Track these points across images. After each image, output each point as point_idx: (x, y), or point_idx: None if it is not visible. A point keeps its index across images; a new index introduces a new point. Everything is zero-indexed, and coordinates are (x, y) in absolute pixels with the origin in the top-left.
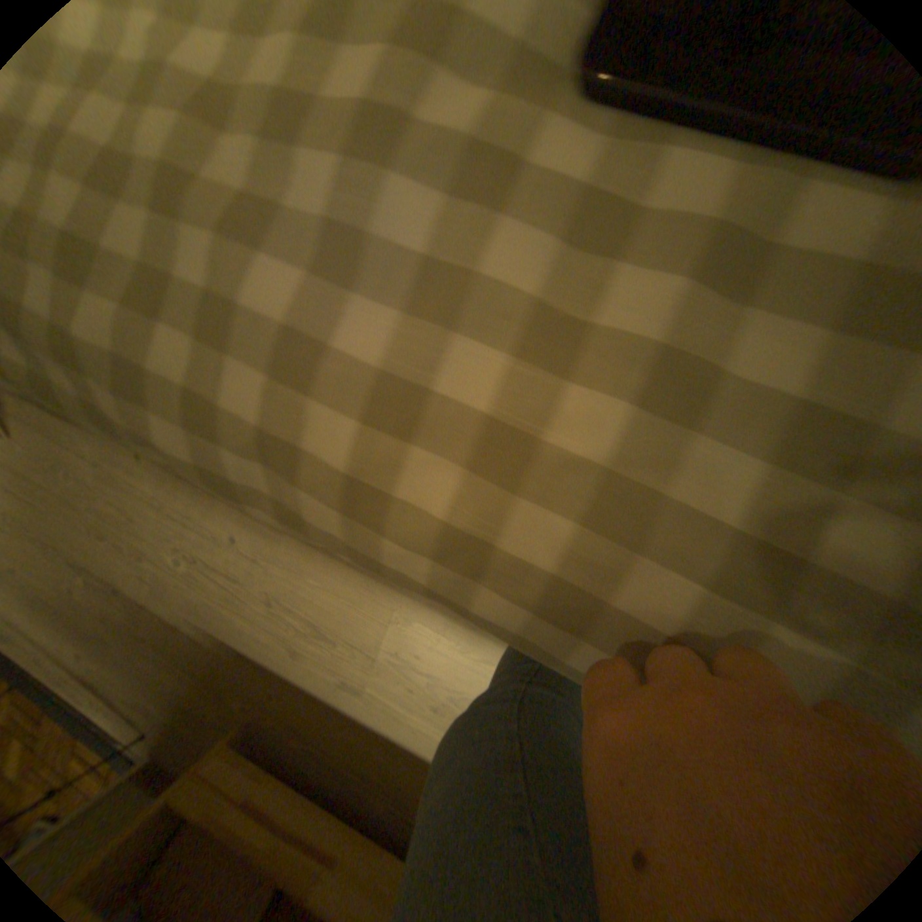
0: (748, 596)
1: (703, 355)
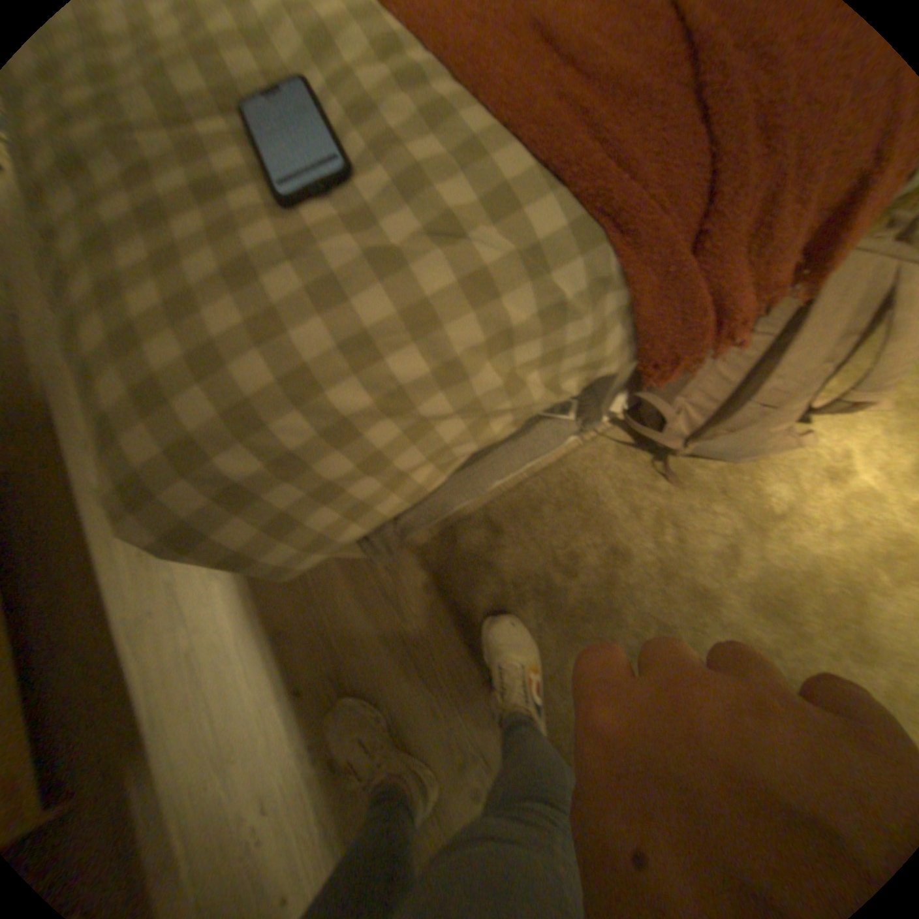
0: (98, 295)
1: (163, 203)
